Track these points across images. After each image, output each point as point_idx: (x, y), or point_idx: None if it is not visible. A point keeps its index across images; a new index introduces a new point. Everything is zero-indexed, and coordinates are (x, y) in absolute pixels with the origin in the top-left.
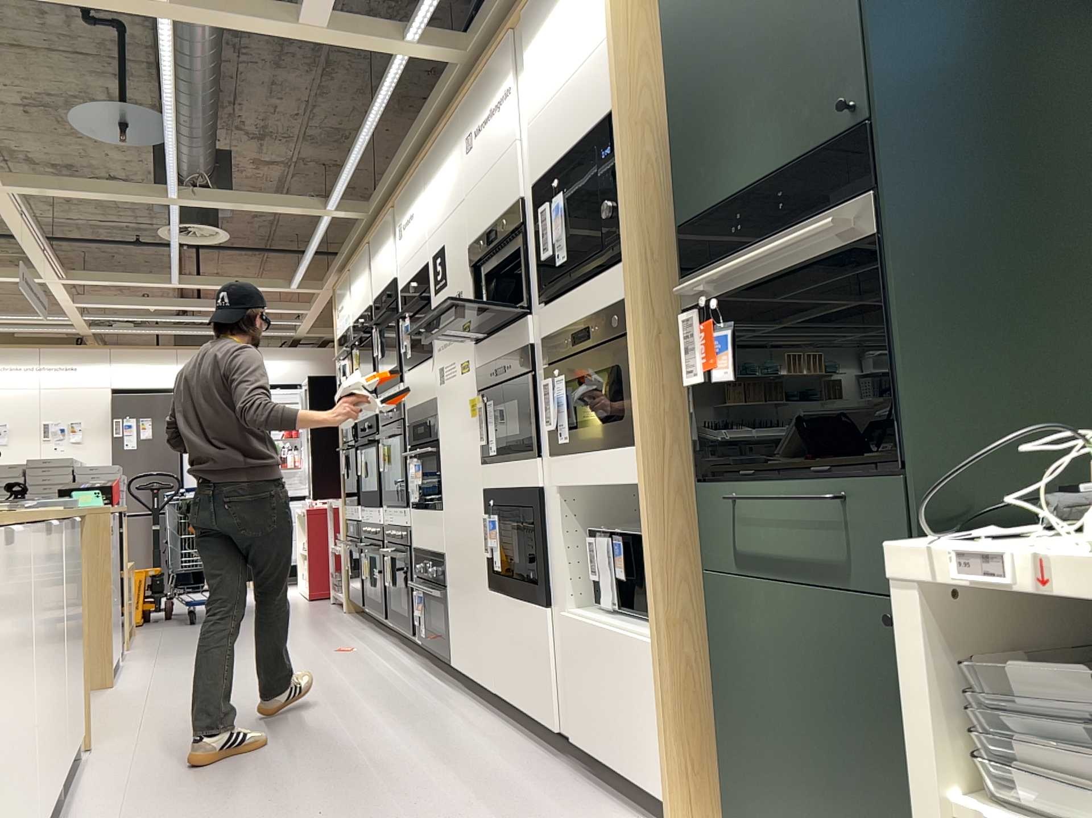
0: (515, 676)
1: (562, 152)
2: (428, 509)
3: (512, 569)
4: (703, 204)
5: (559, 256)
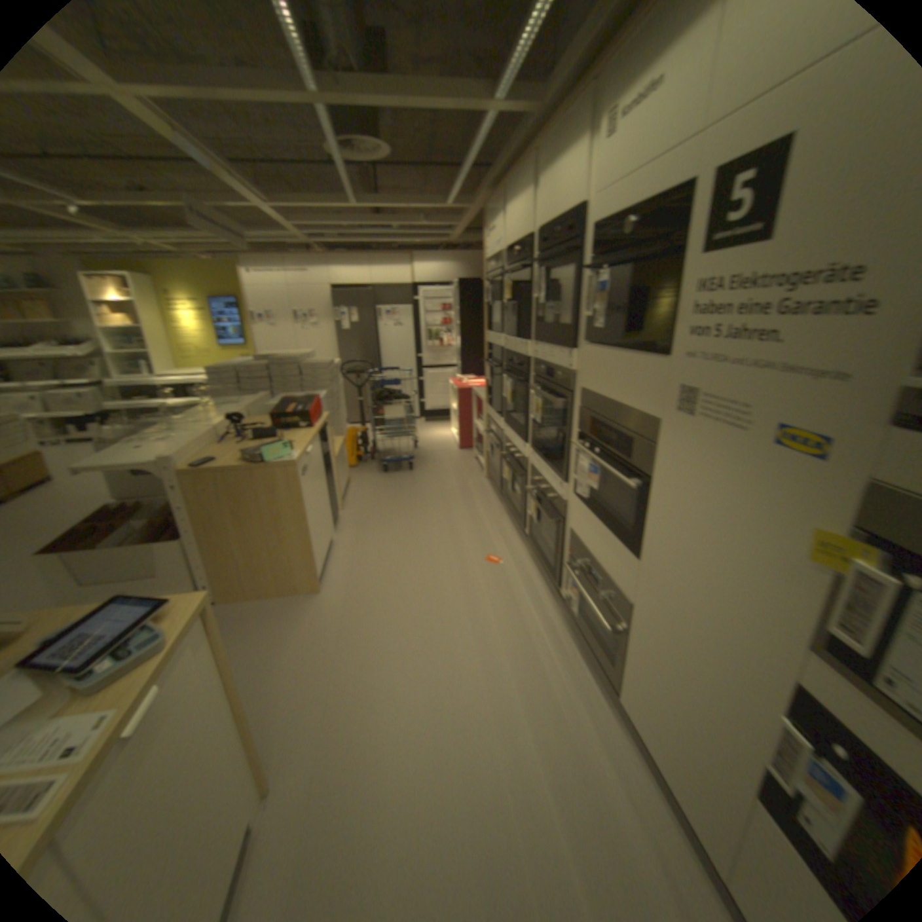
0: None
1: None
2: (606, 526)
3: None
4: None
5: None
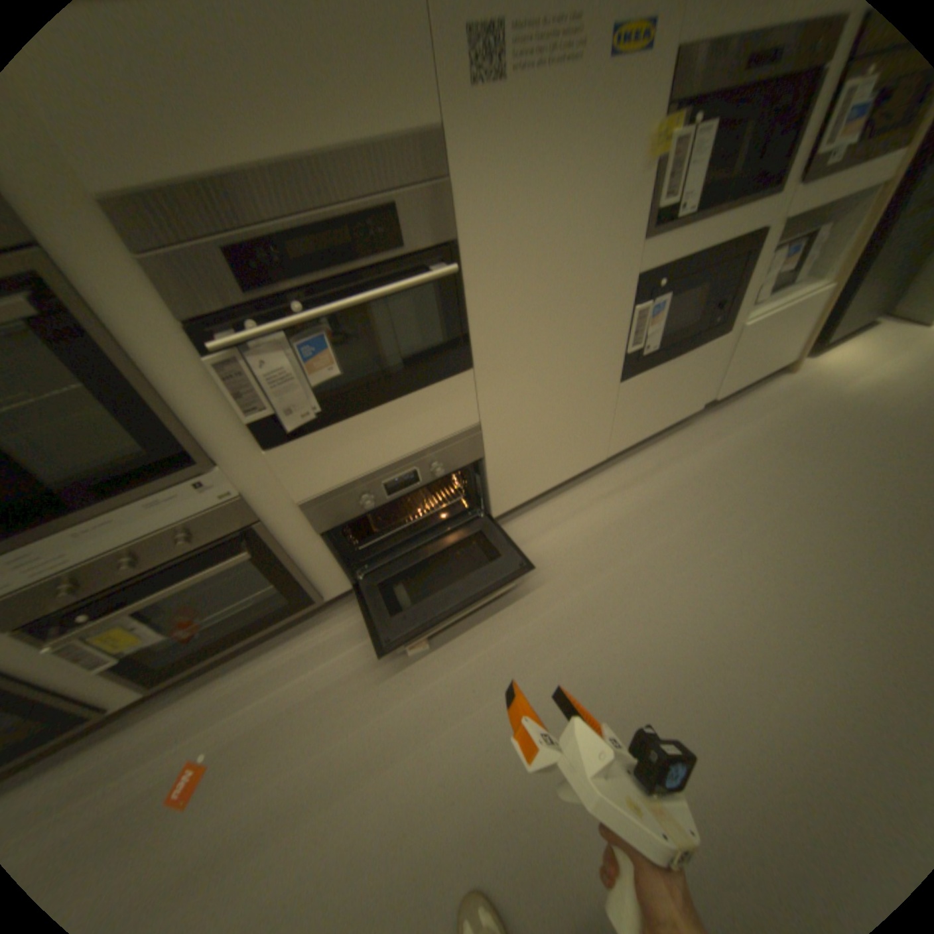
0: (648, 421)
1: None
2: (392, 399)
3: (677, 336)
4: None
5: None
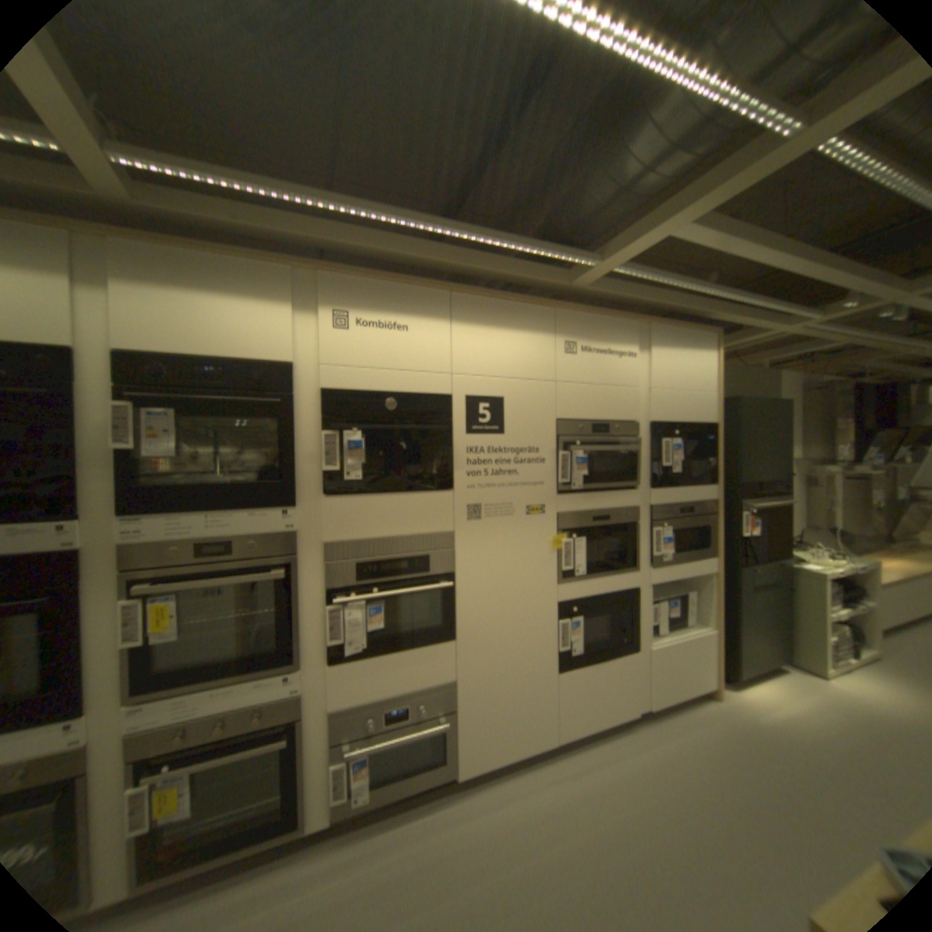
0: (591, 716)
1: (679, 420)
2: (405, 650)
3: (595, 646)
4: (750, 479)
5: (673, 468)
